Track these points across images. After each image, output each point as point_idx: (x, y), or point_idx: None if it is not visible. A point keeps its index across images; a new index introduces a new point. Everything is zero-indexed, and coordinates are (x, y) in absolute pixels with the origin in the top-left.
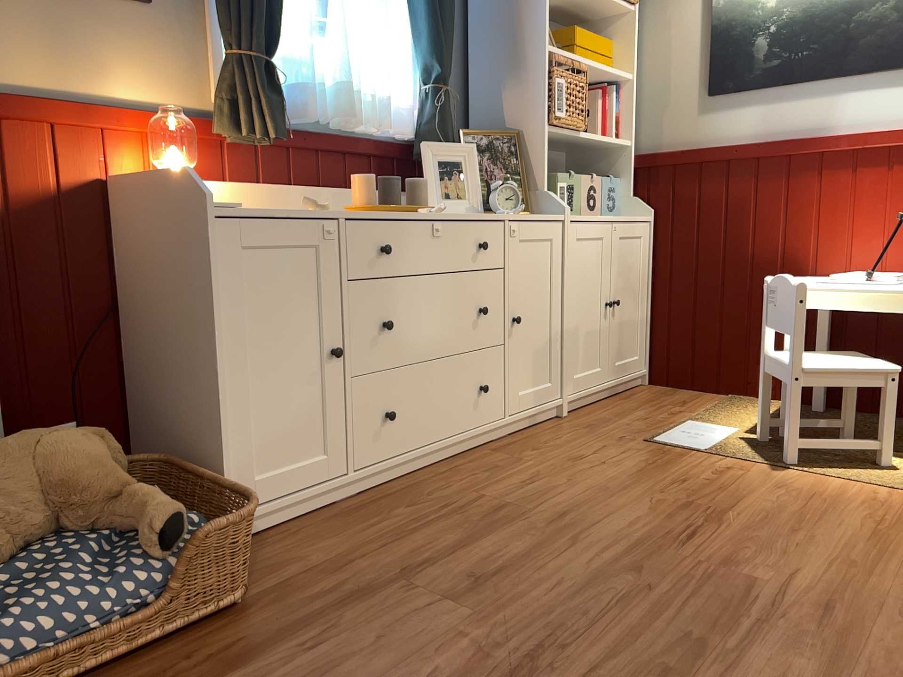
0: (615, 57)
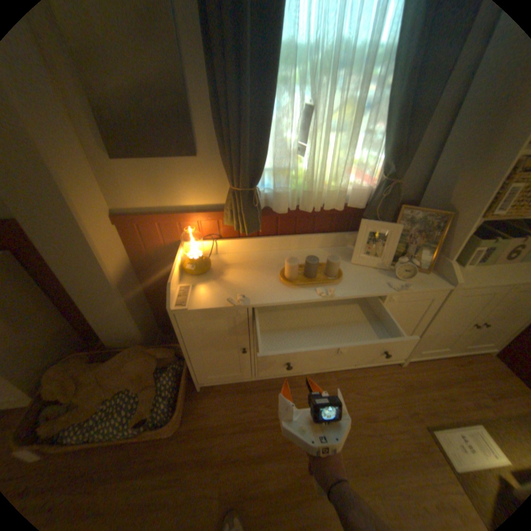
0: None
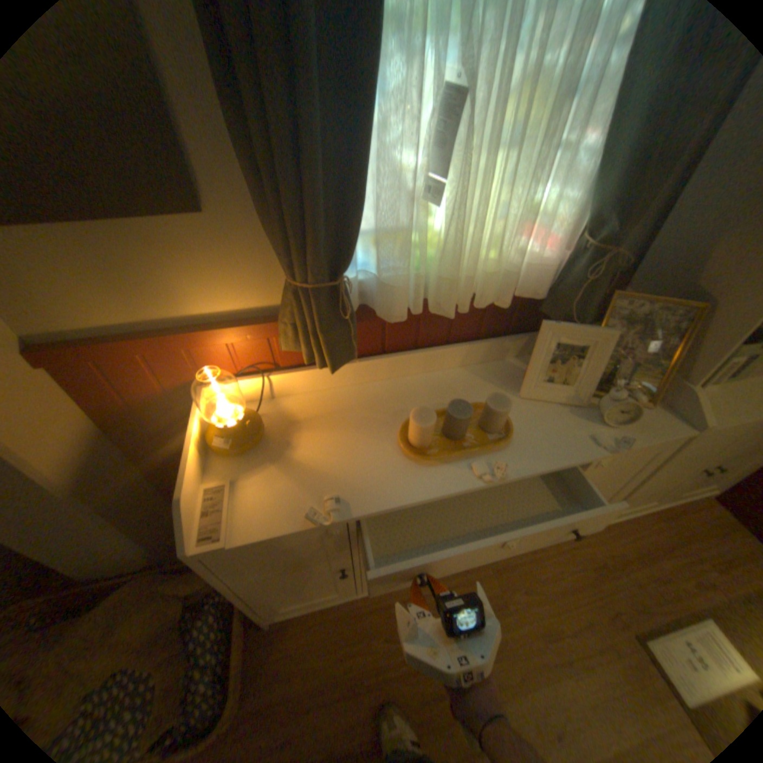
0: None
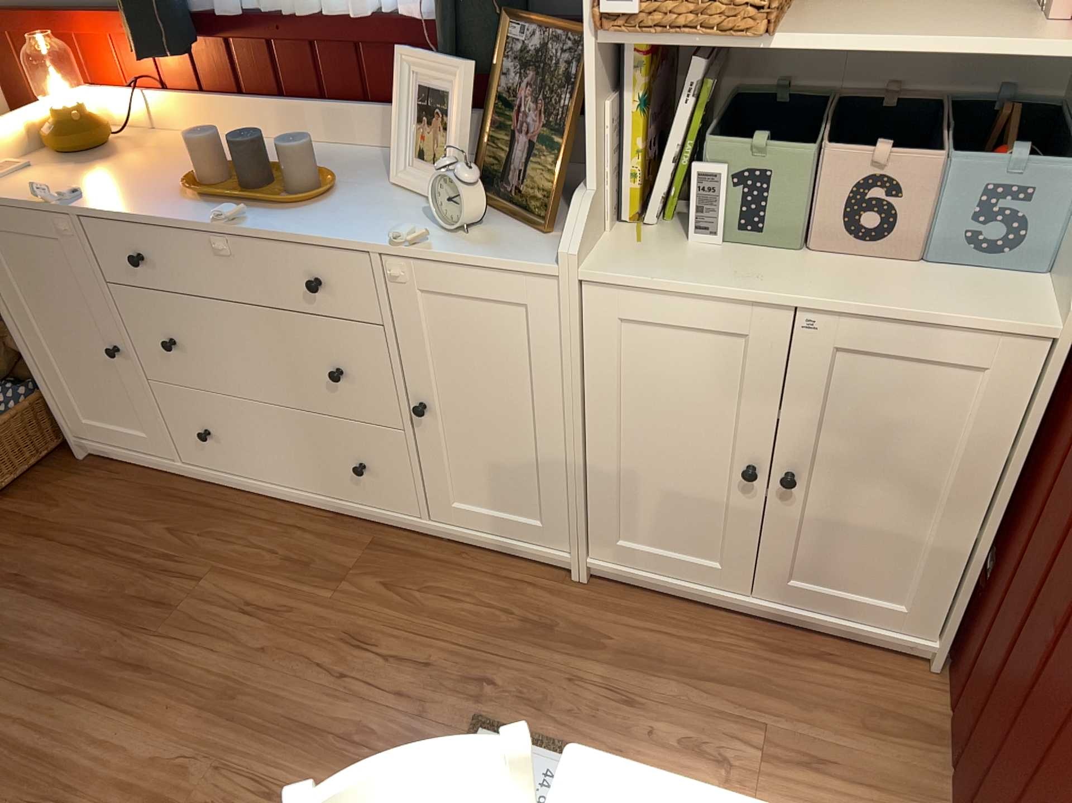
0: None
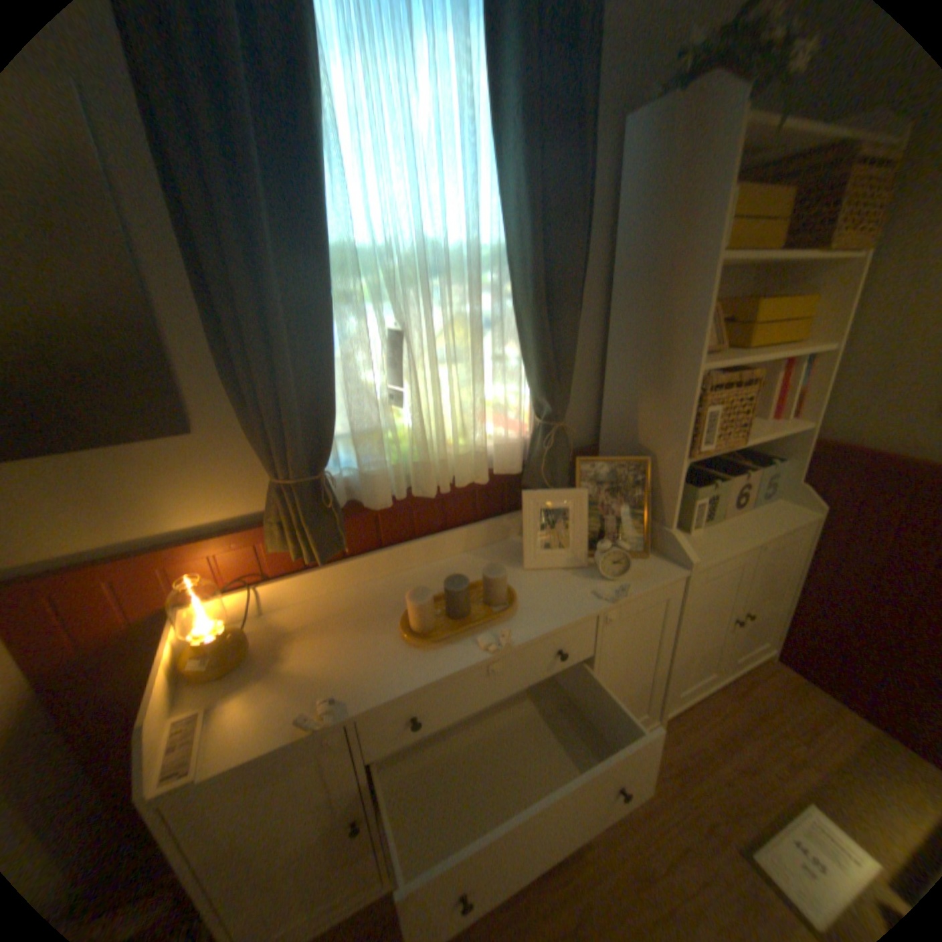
0: (817, 315)
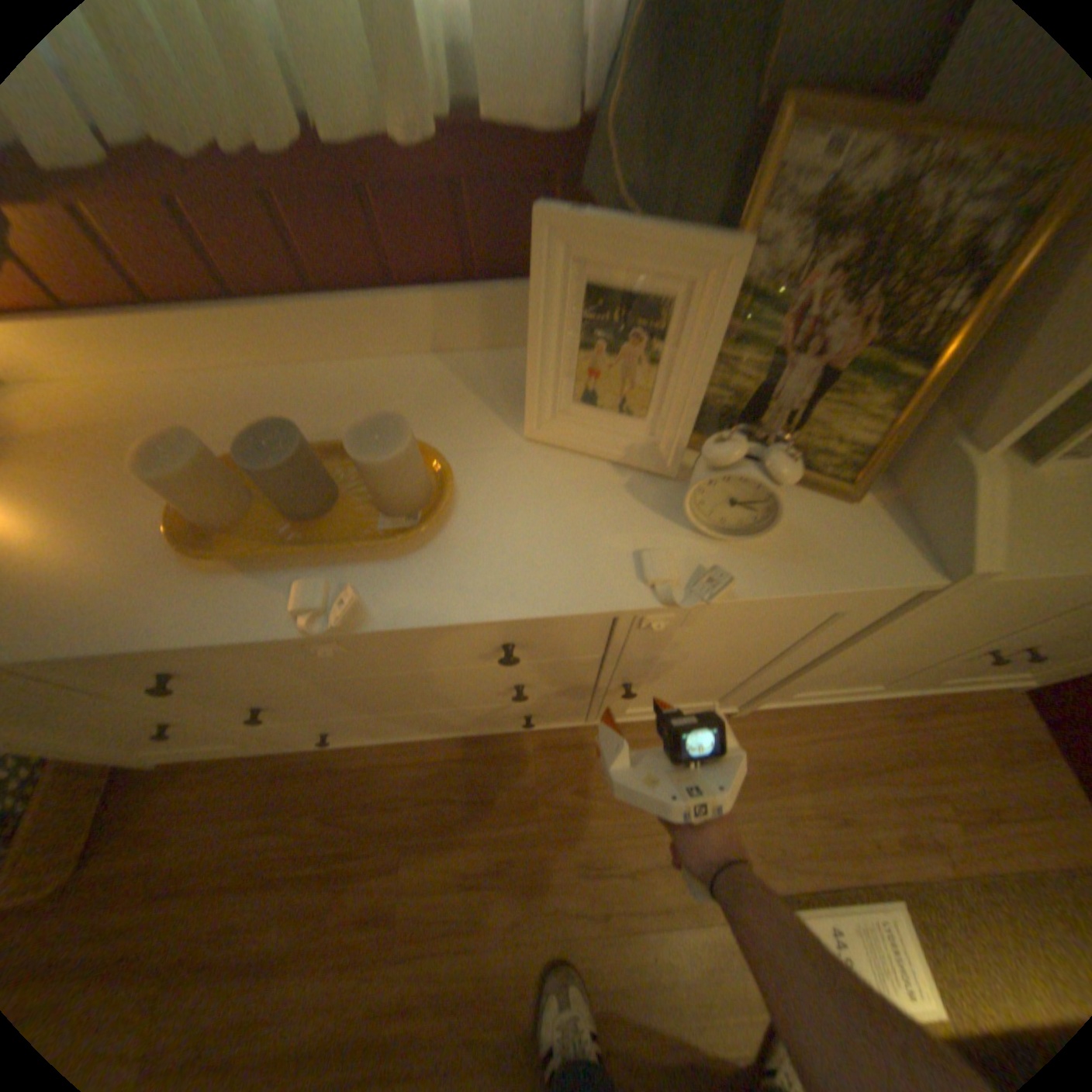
0: None
